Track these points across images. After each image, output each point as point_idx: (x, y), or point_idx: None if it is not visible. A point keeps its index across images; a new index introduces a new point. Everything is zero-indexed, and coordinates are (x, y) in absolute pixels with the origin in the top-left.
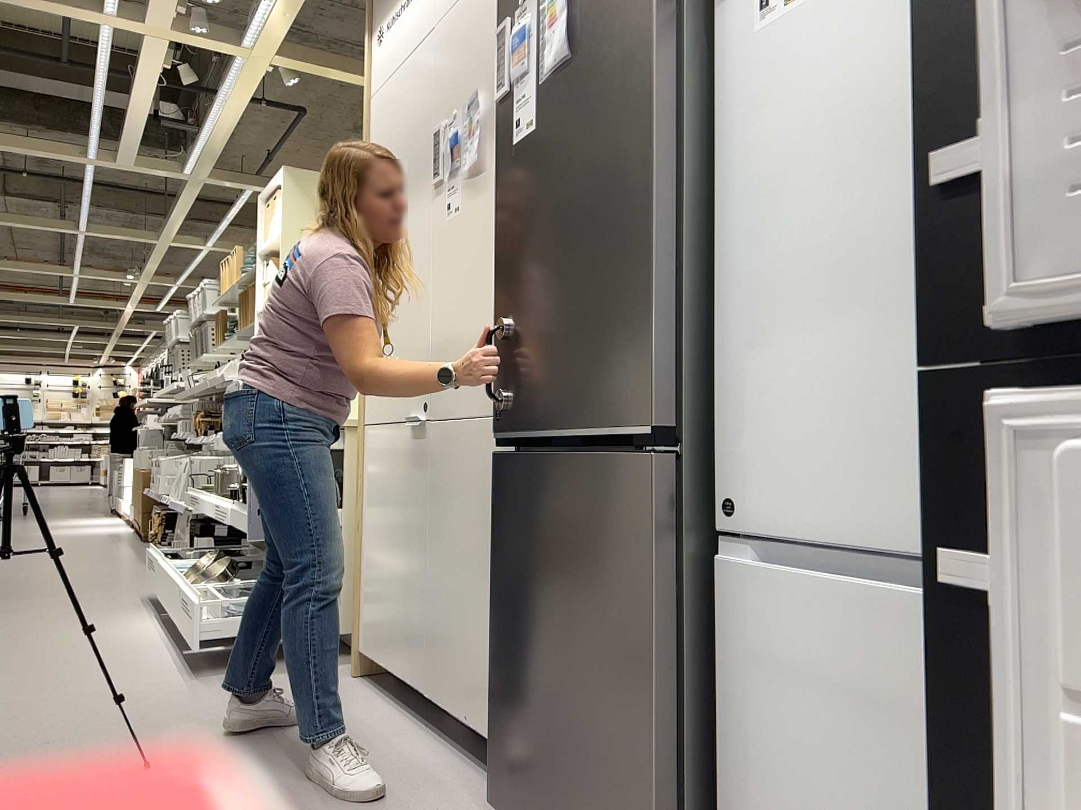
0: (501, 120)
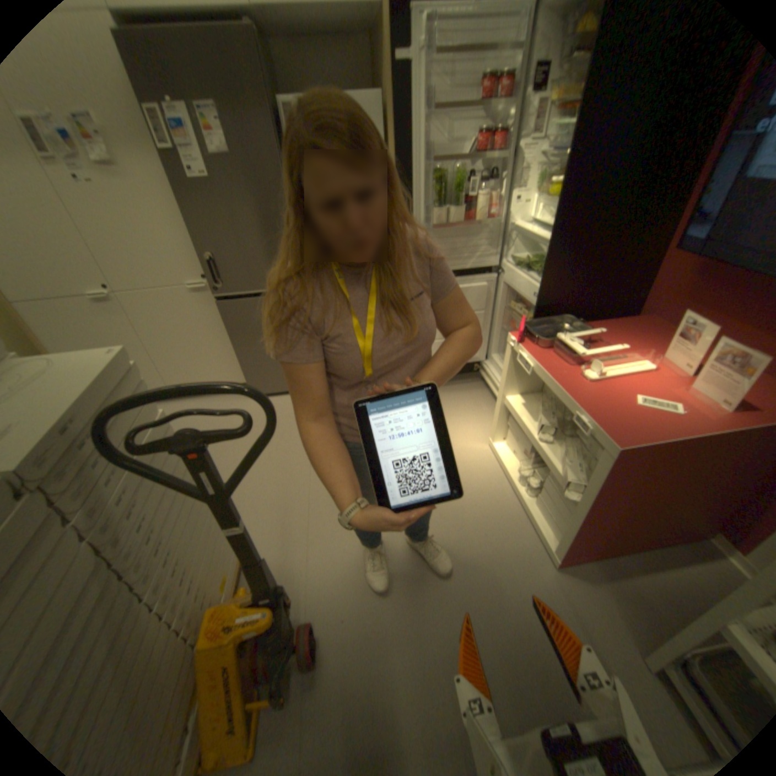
0: (168, 161)
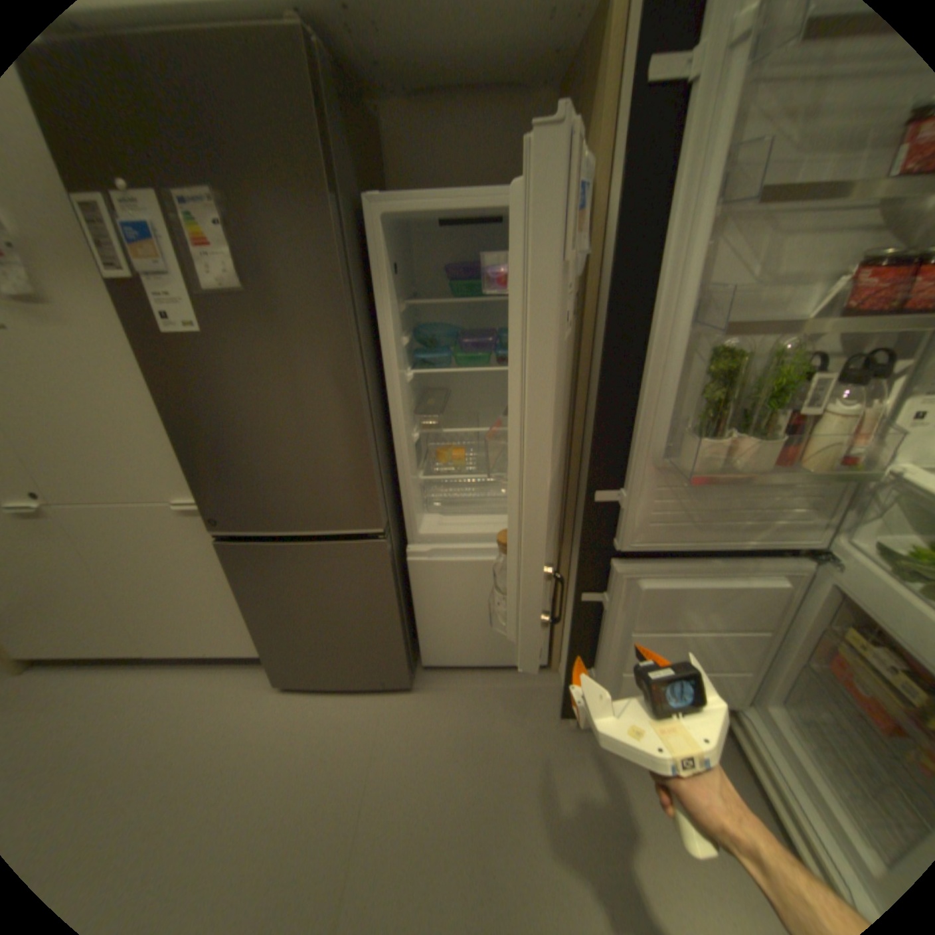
0: (121, 296)
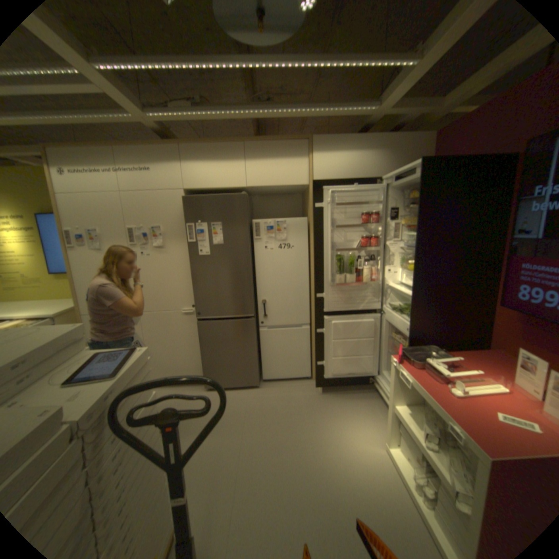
0: (191, 247)
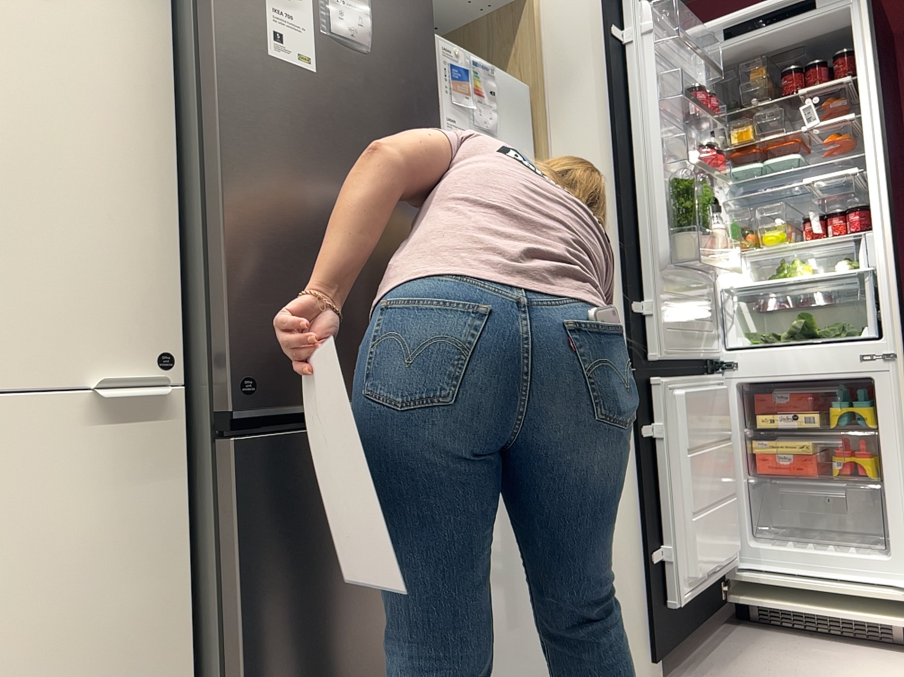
0: None
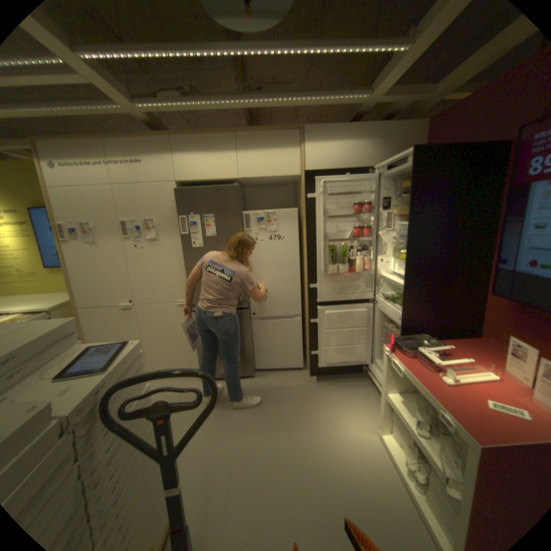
0: (184, 239)
